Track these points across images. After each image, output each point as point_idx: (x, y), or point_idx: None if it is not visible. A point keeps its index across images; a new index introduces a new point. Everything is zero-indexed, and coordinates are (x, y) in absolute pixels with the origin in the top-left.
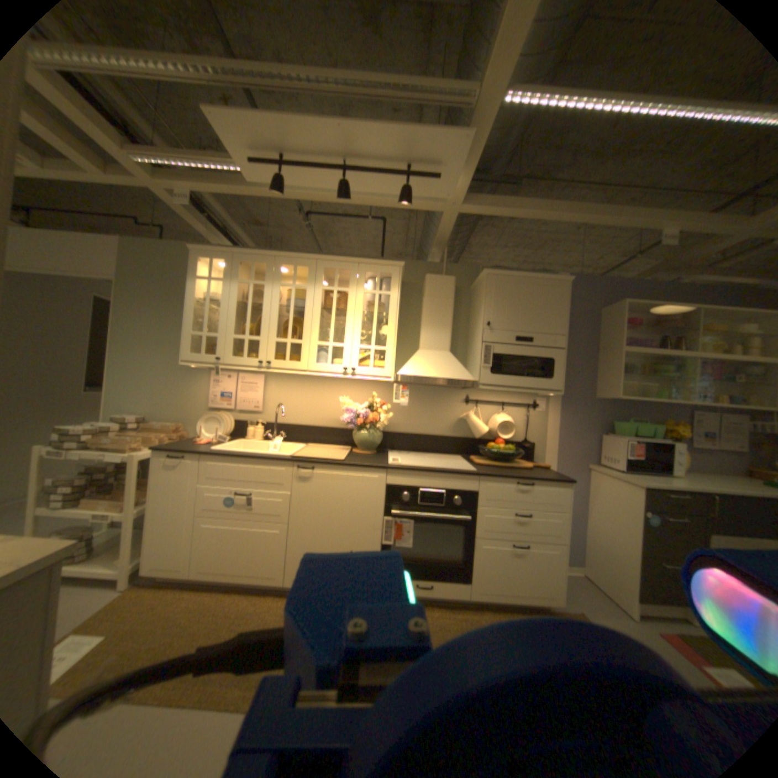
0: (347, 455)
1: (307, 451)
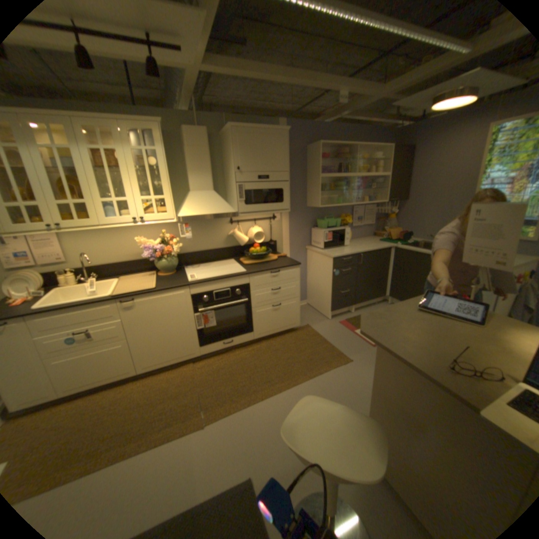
0: (156, 282)
1: (123, 287)
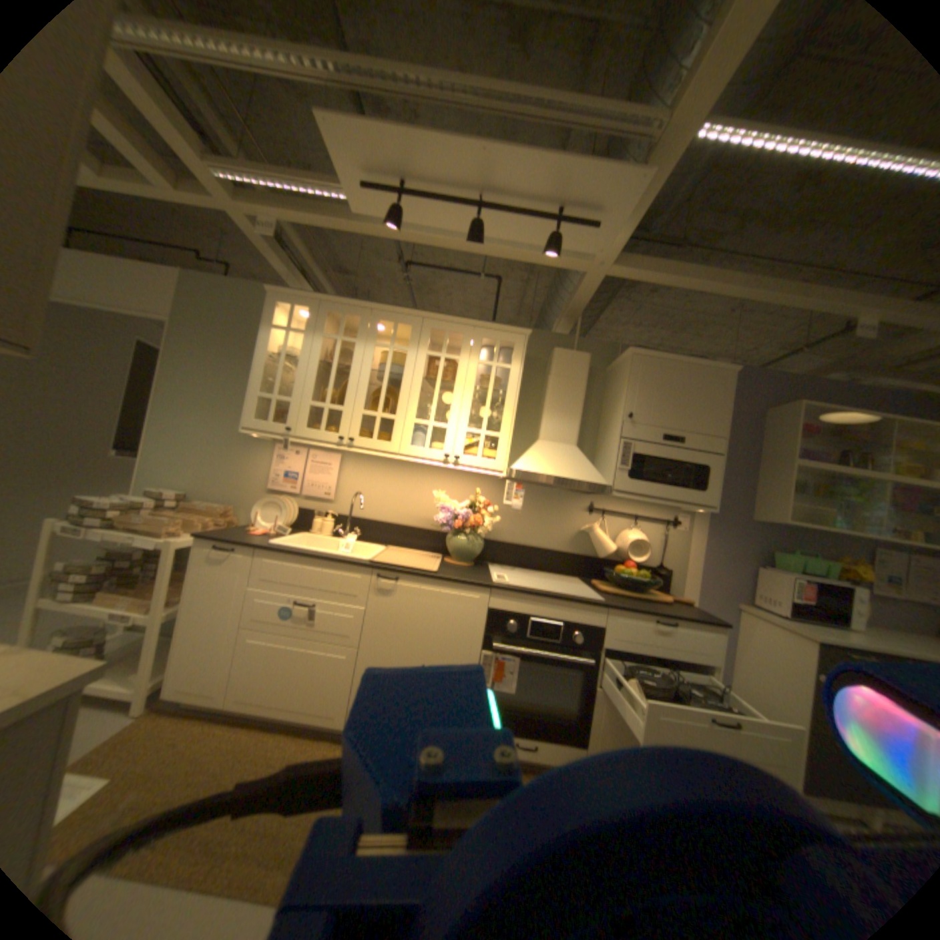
0: (438, 566)
1: (388, 557)
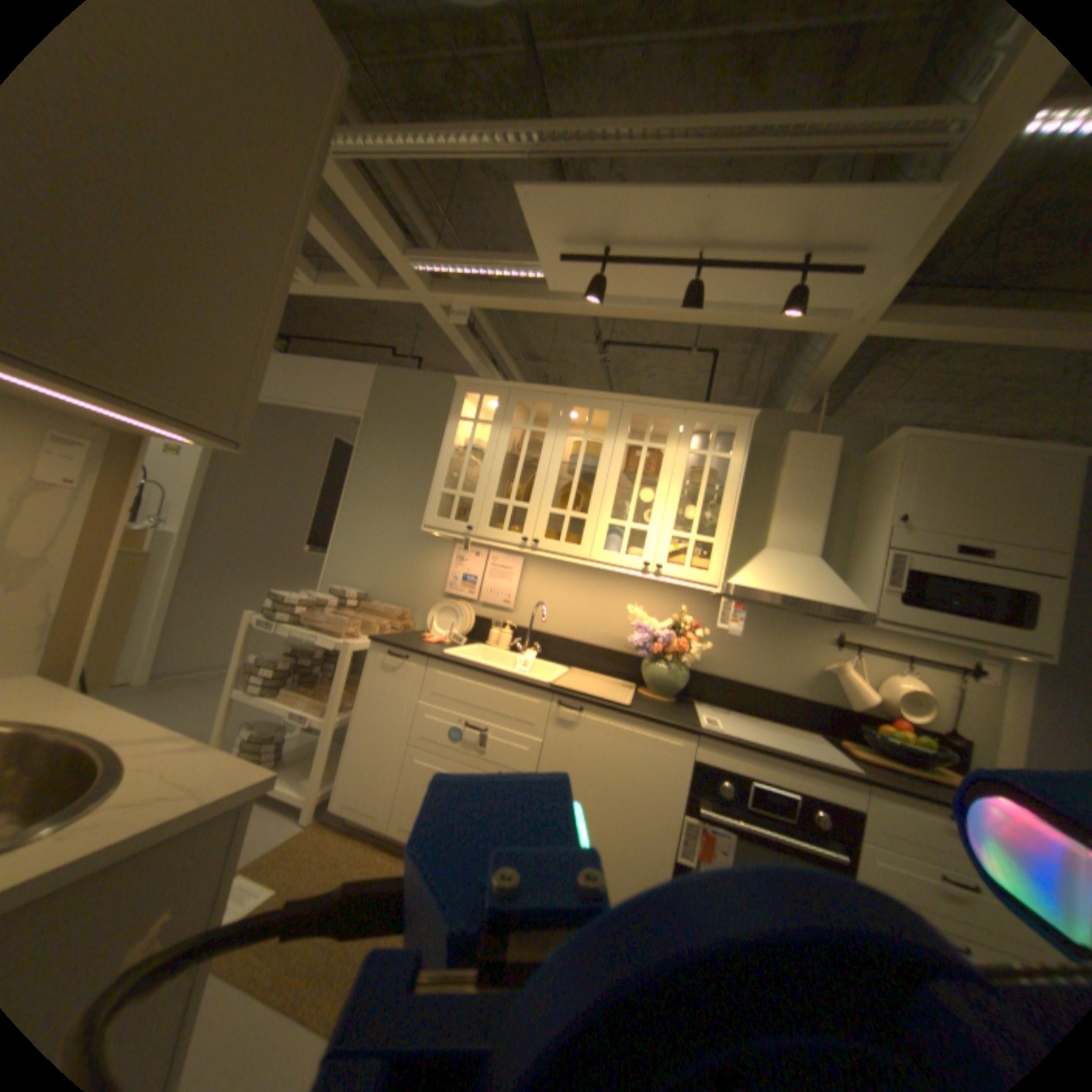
0: (632, 698)
1: (572, 681)
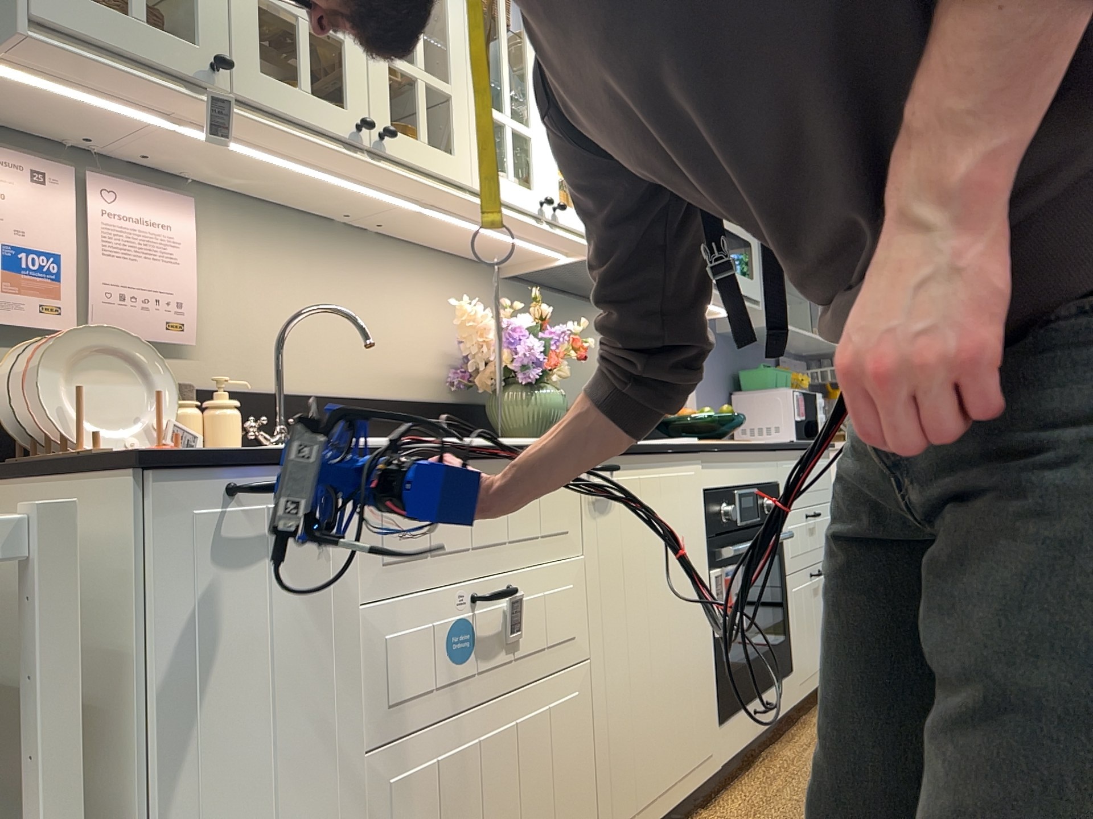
0: None
1: None
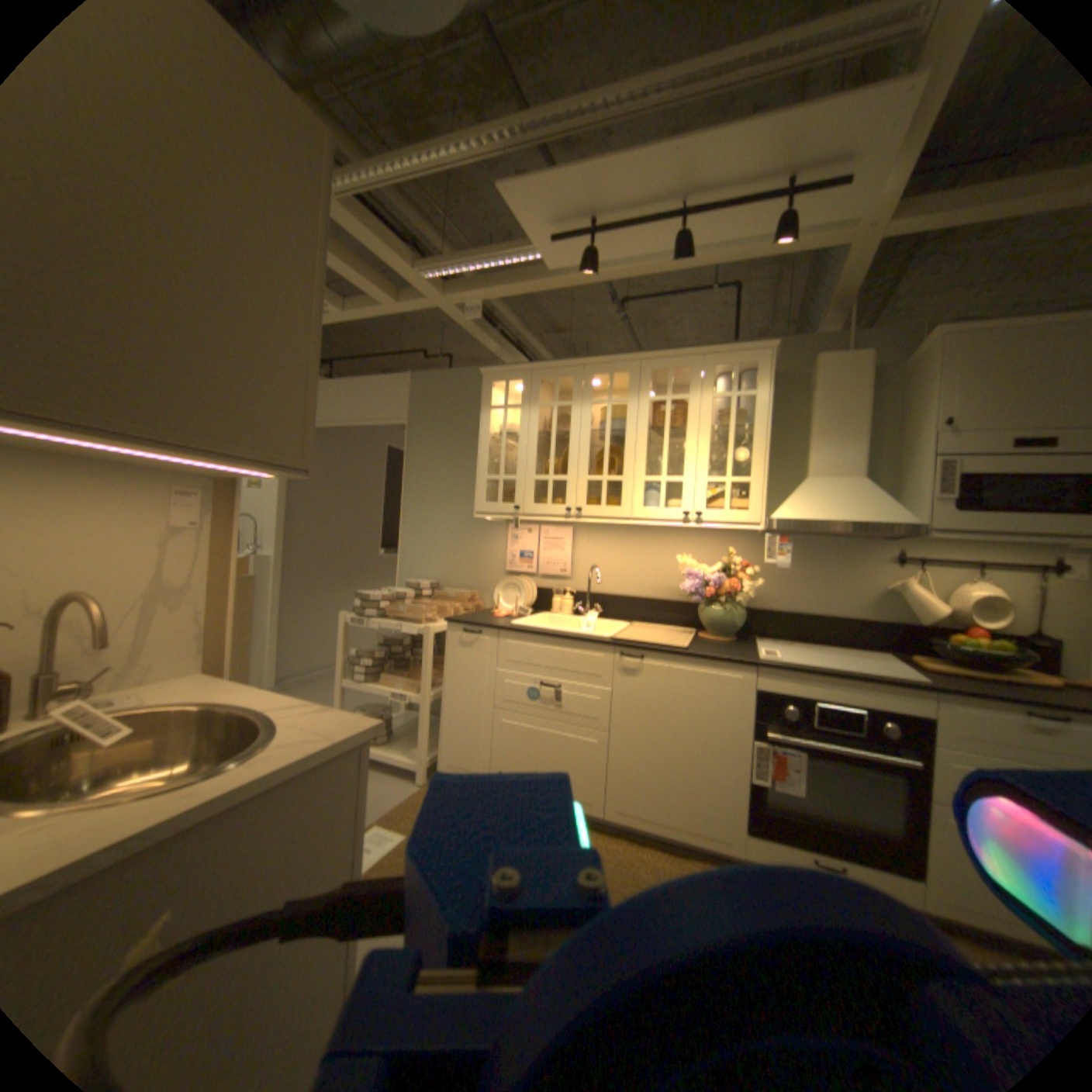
0: (691, 641)
1: (632, 633)
